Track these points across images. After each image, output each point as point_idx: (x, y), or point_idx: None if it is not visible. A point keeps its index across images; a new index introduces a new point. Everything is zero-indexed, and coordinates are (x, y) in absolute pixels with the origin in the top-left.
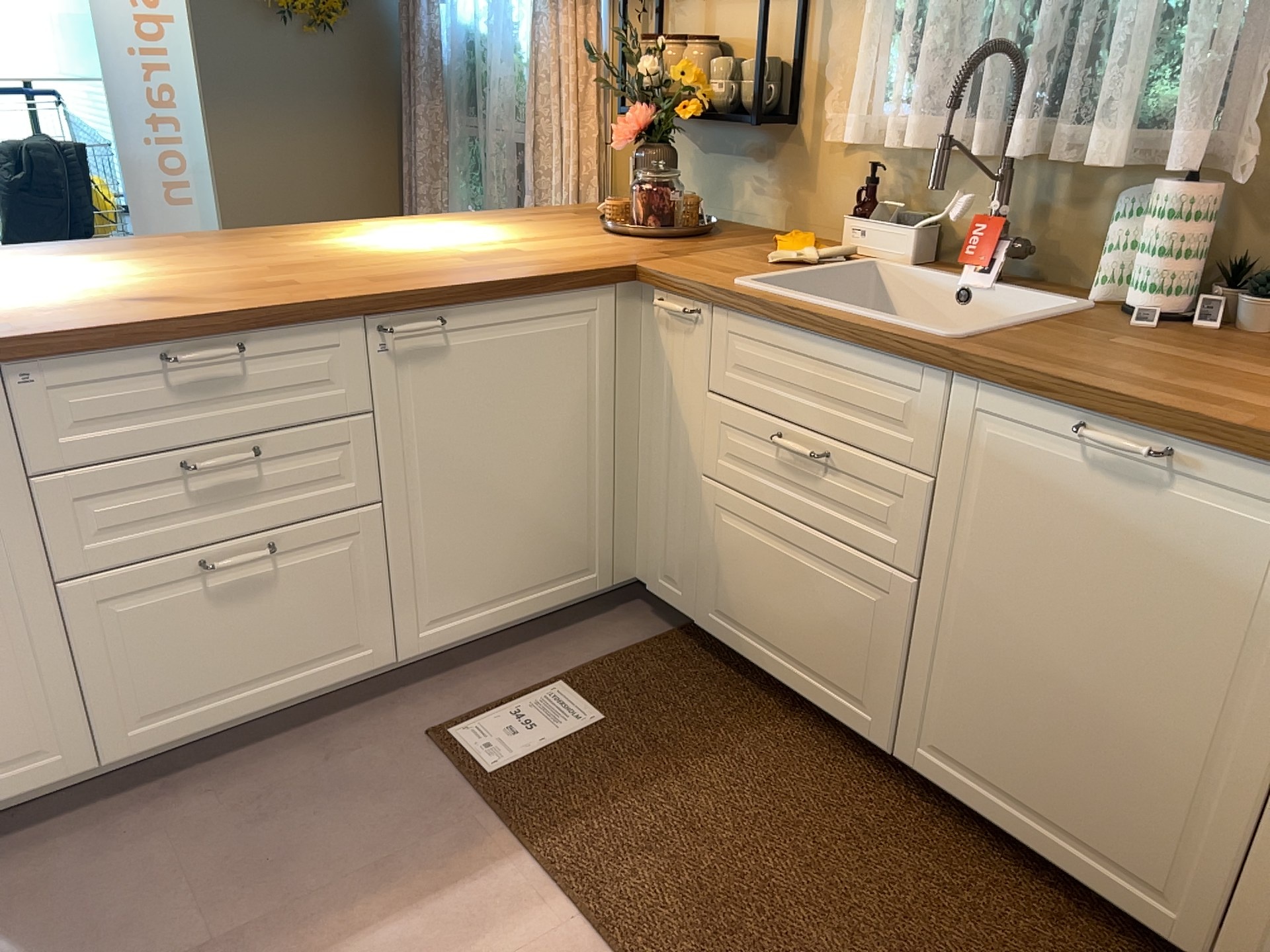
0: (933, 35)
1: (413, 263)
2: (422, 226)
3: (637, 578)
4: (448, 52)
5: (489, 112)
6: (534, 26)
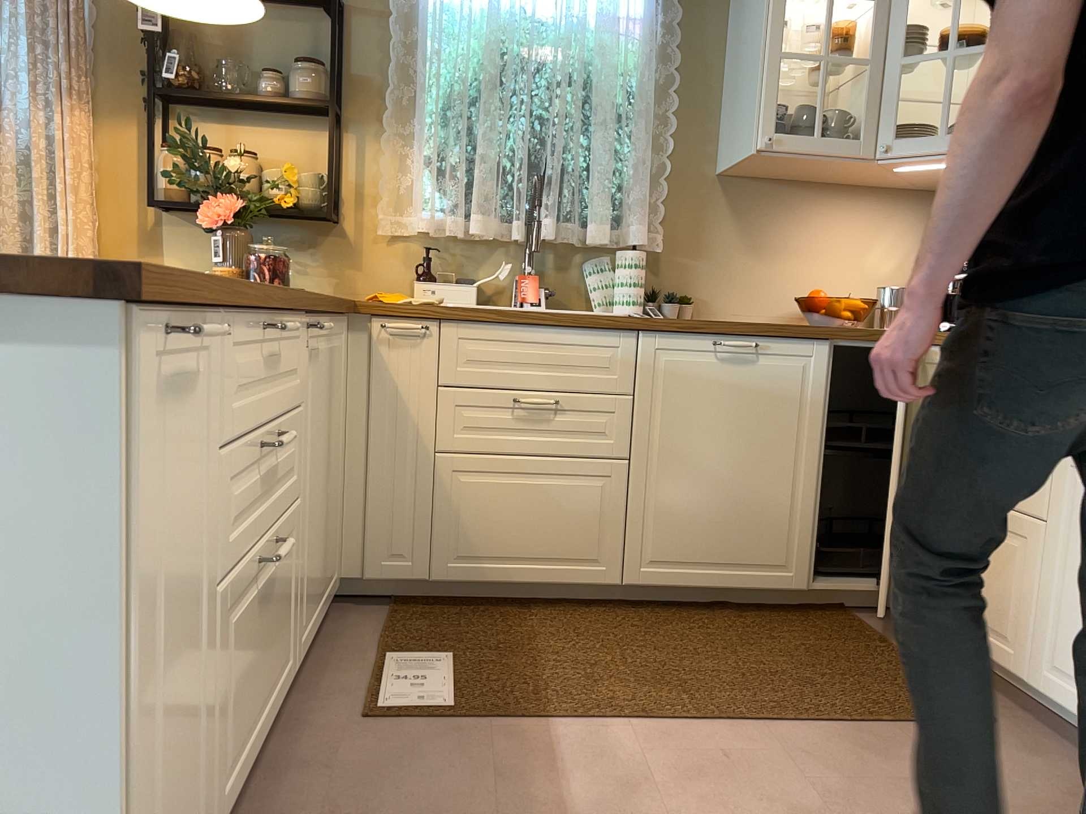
0: (483, 166)
1: None
2: None
3: (344, 577)
4: None
5: None
6: None
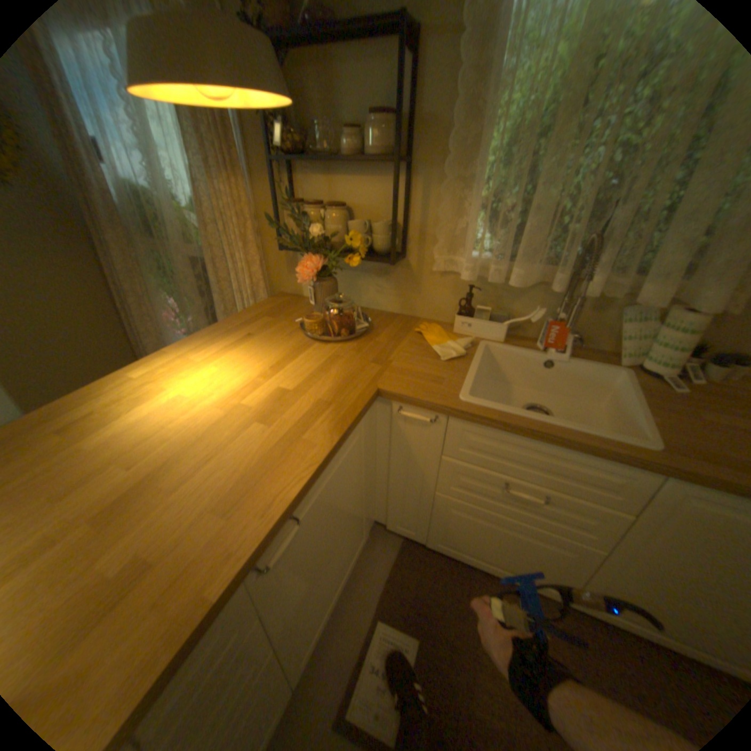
0: (537, 217)
1: (227, 449)
2: (181, 365)
3: (377, 522)
4: (114, 194)
5: (162, 236)
6: (185, 181)
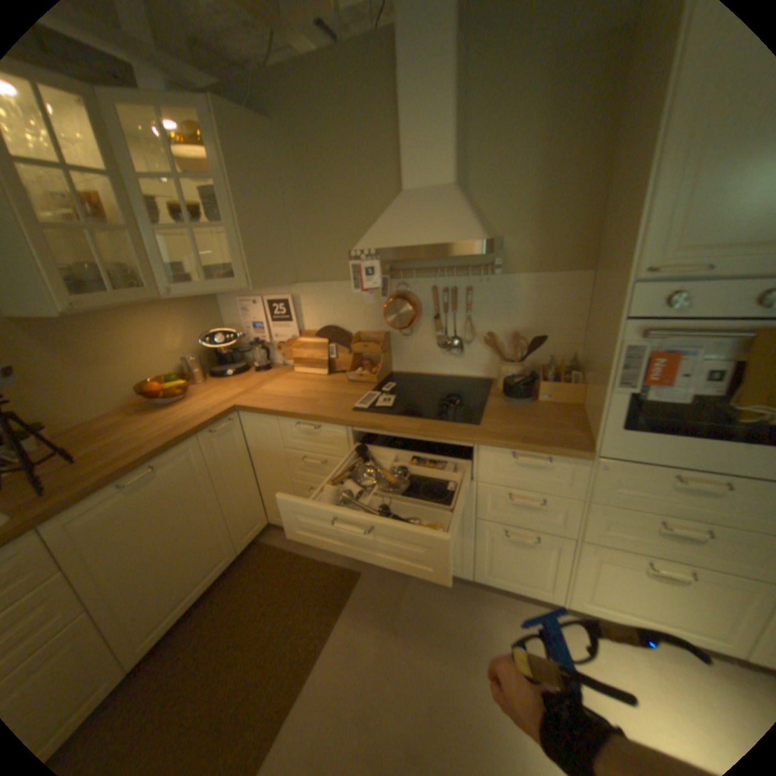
0: None
1: None
2: None
3: None
4: None
5: None
6: None
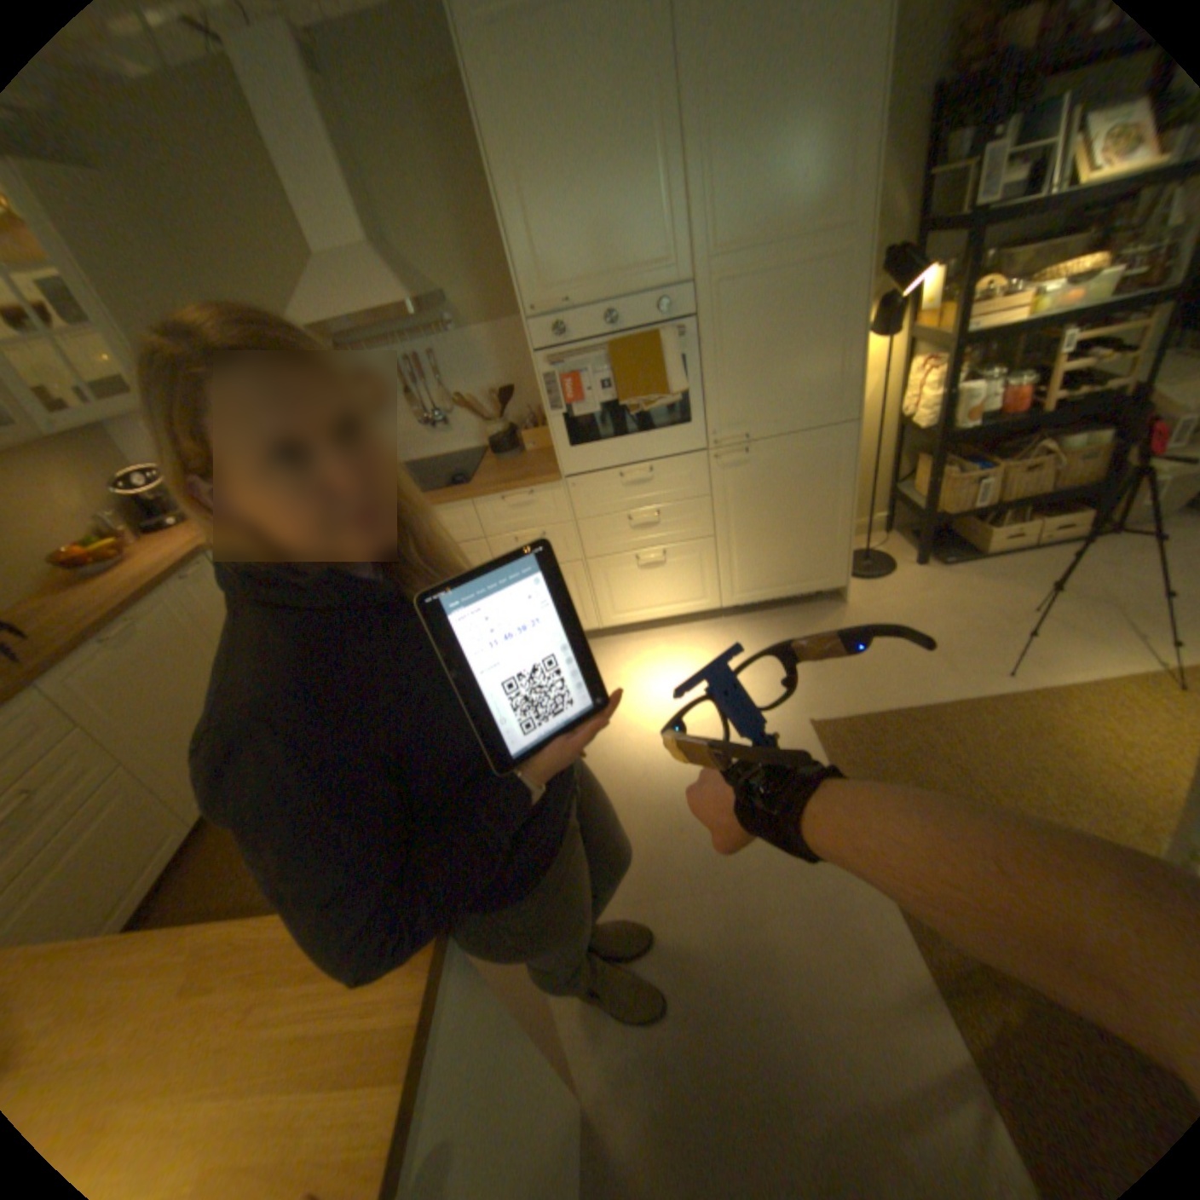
0: None
1: None
2: None
3: None
4: None
5: None
6: None
